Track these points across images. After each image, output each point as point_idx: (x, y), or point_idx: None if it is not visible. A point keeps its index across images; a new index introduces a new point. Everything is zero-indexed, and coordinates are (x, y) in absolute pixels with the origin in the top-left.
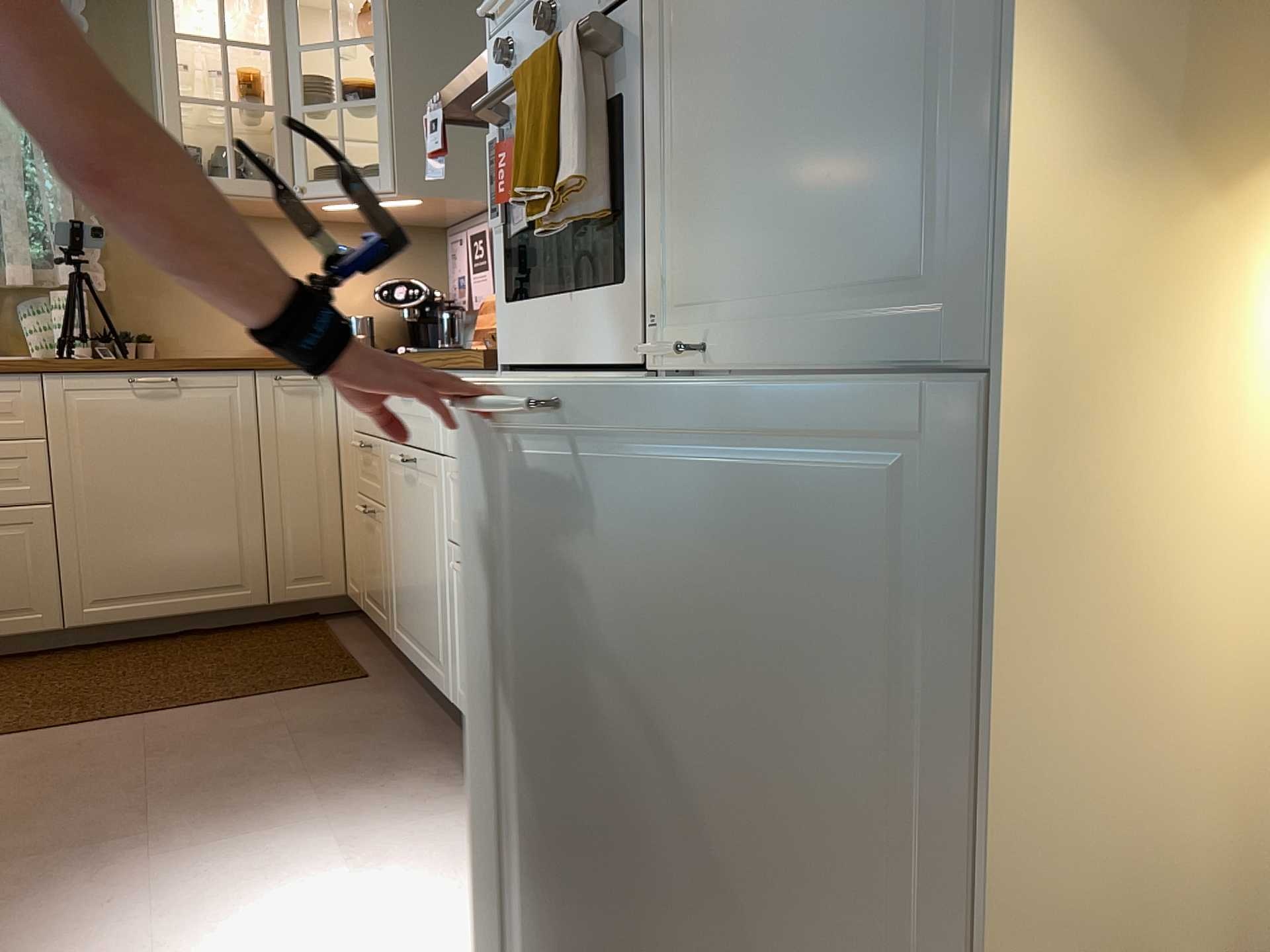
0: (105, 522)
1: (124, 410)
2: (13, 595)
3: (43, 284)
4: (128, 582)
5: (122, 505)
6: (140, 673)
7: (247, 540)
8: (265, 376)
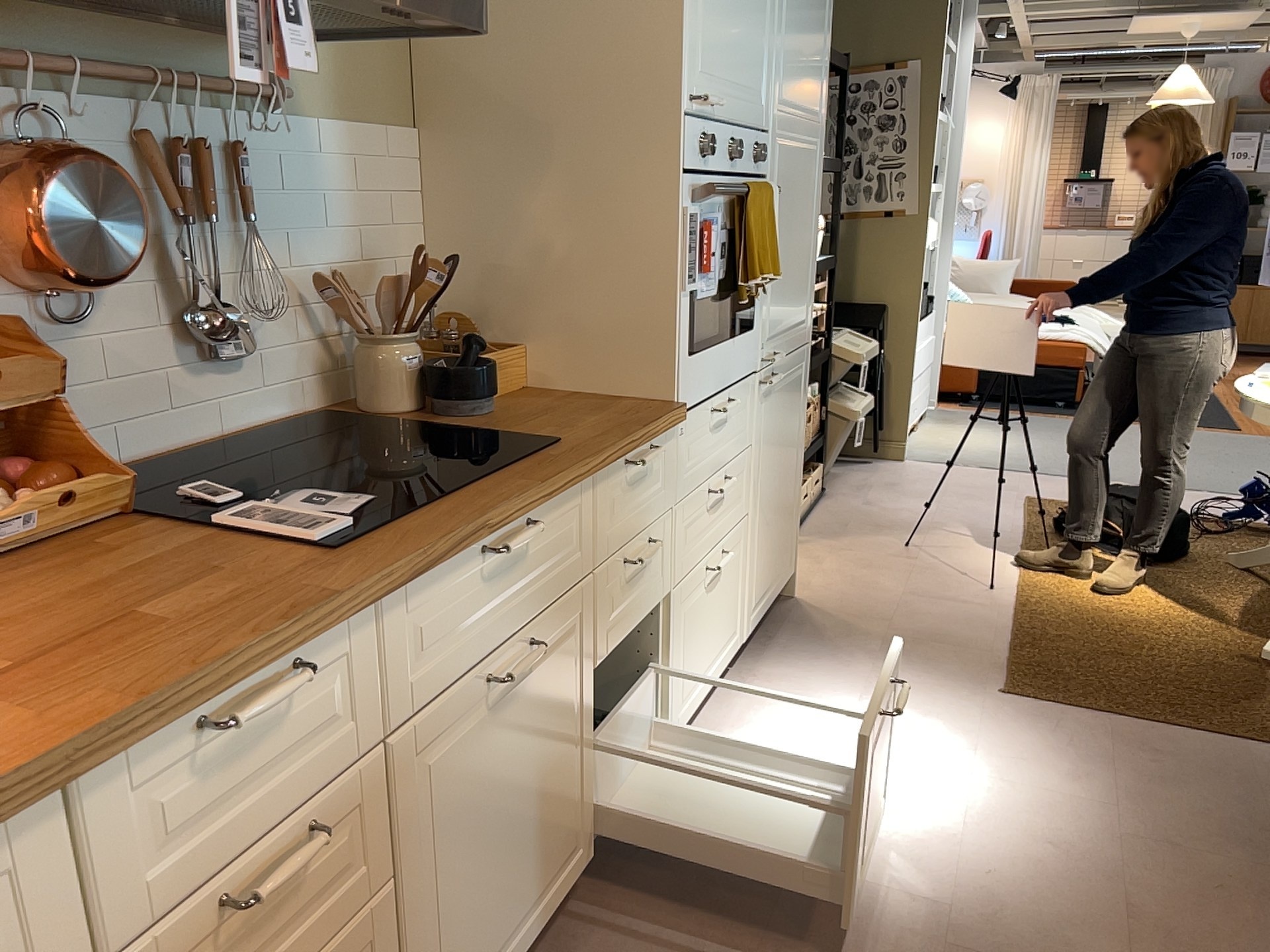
0: None
1: None
2: None
3: None
4: None
5: None
6: None
7: None
8: None
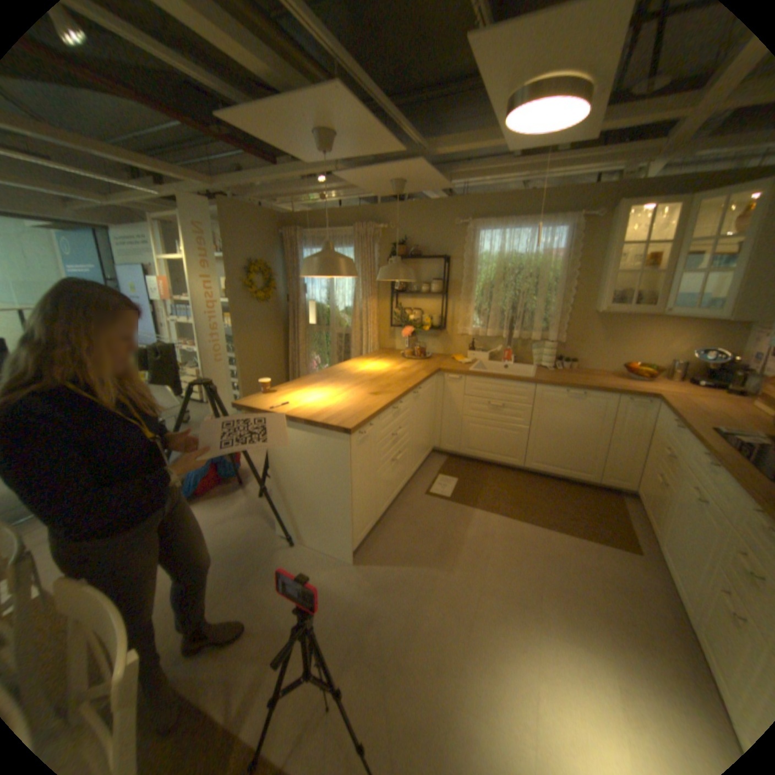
0: (545, 438)
1: (561, 401)
2: (511, 452)
3: (542, 337)
4: (548, 460)
5: (552, 433)
6: (545, 499)
7: (598, 459)
8: (625, 397)
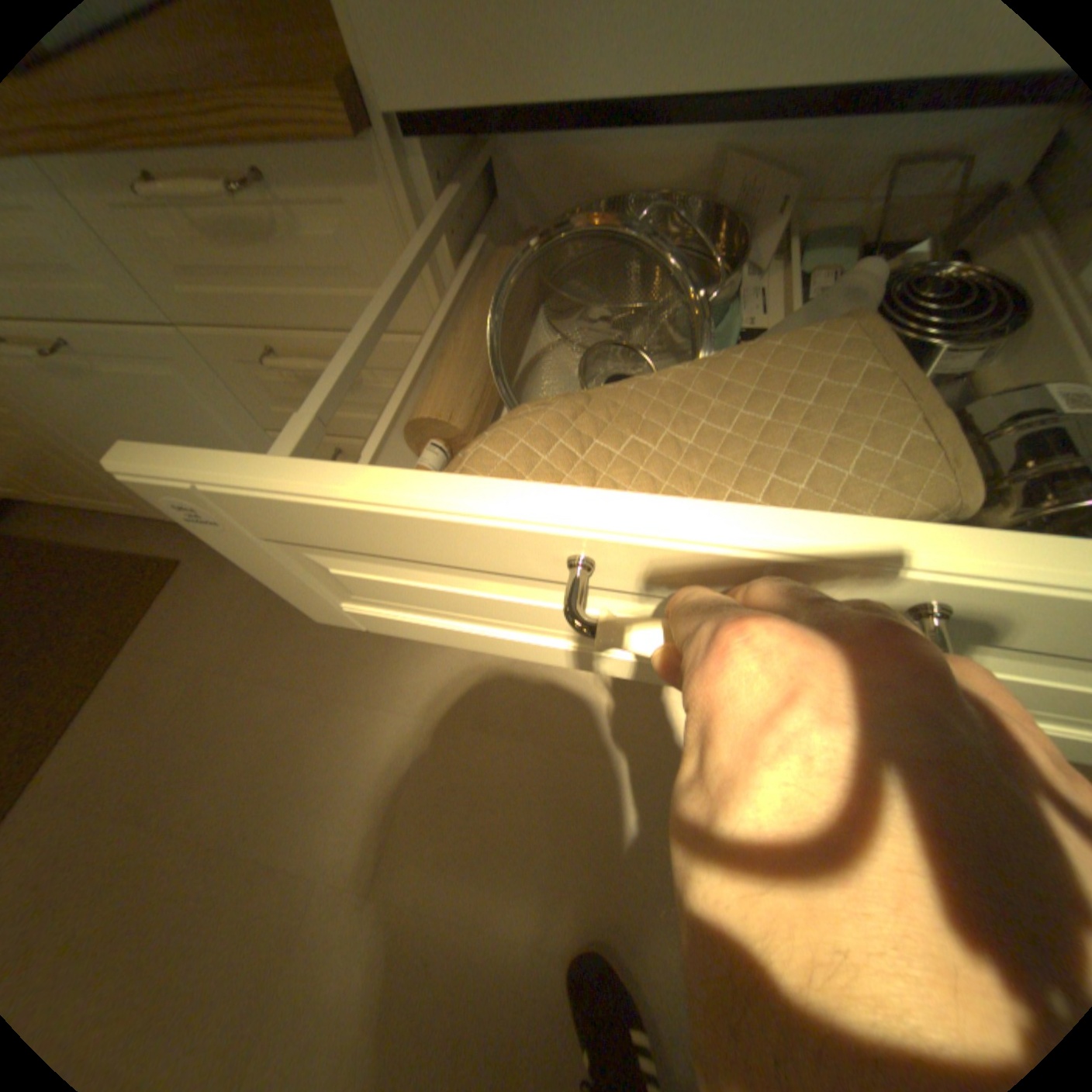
0: None
1: None
2: None
3: None
4: None
5: None
6: None
7: None
8: None
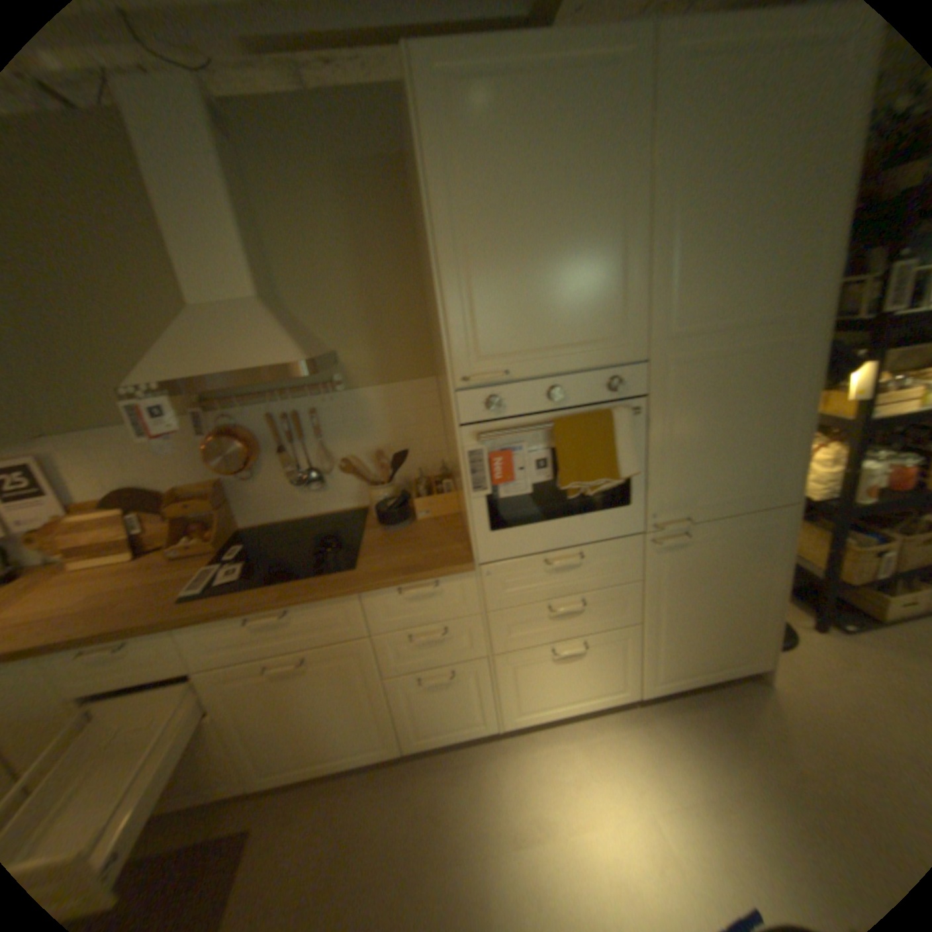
0: None
1: None
2: None
3: None
4: None
5: None
6: None
7: None
8: None
